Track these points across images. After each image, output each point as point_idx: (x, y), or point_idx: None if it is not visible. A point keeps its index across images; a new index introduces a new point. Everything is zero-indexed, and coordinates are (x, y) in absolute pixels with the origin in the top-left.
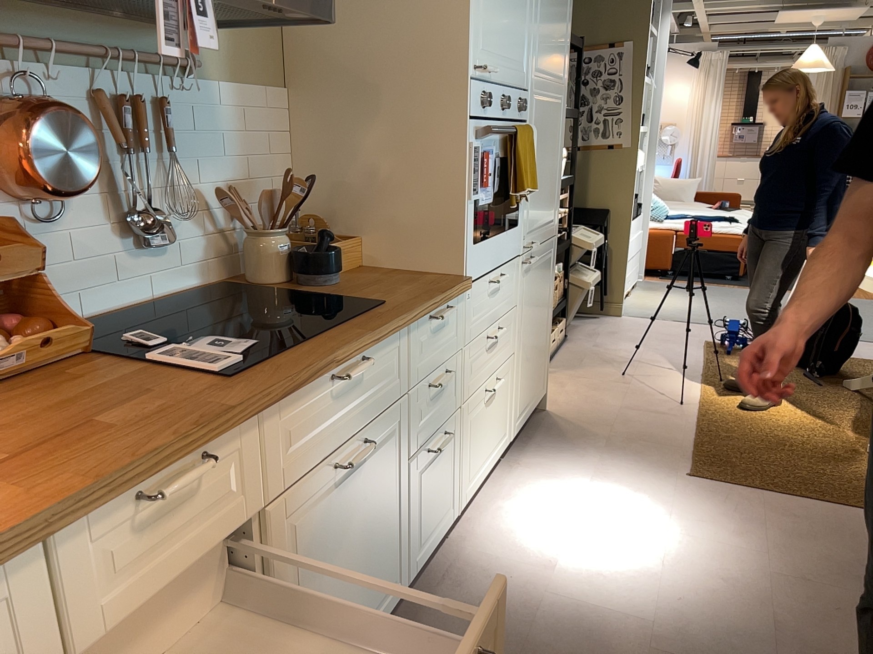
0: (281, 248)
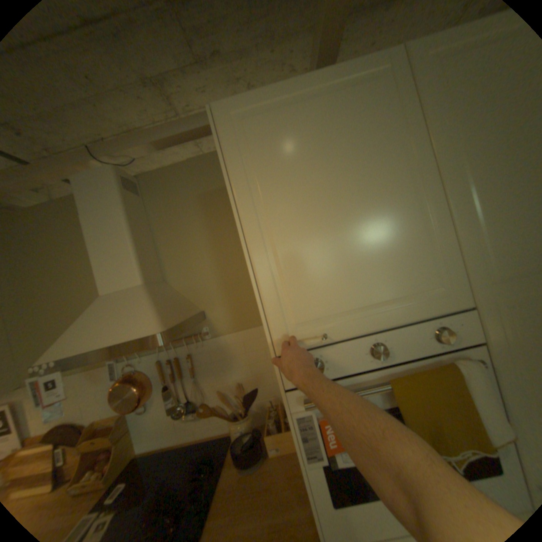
0: (235, 434)
